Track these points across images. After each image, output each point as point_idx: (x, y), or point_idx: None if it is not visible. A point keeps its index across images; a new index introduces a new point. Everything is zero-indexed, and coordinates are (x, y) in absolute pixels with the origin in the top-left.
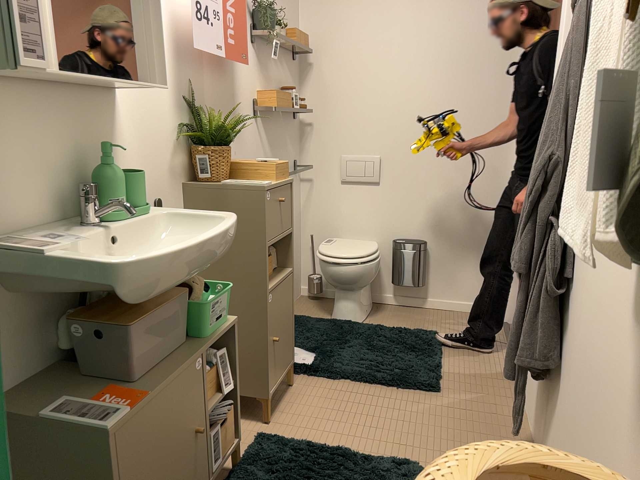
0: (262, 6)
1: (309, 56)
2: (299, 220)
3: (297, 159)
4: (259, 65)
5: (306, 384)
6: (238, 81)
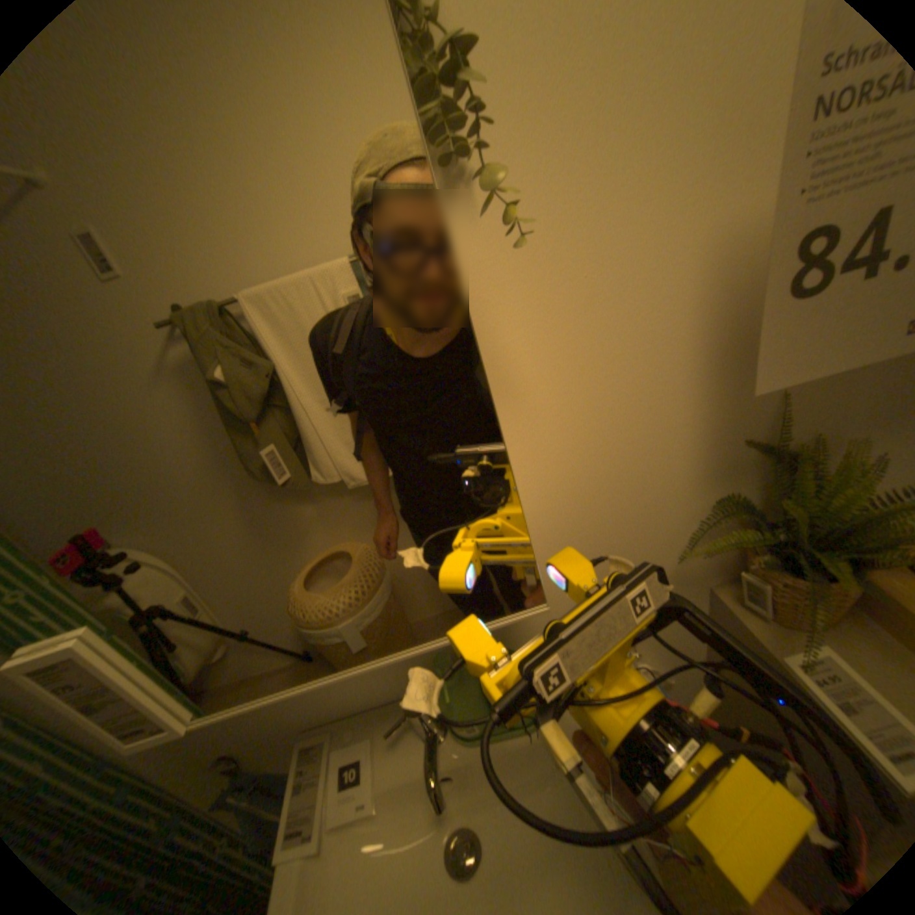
0: None
1: None
2: None
3: None
4: None
5: None
6: None
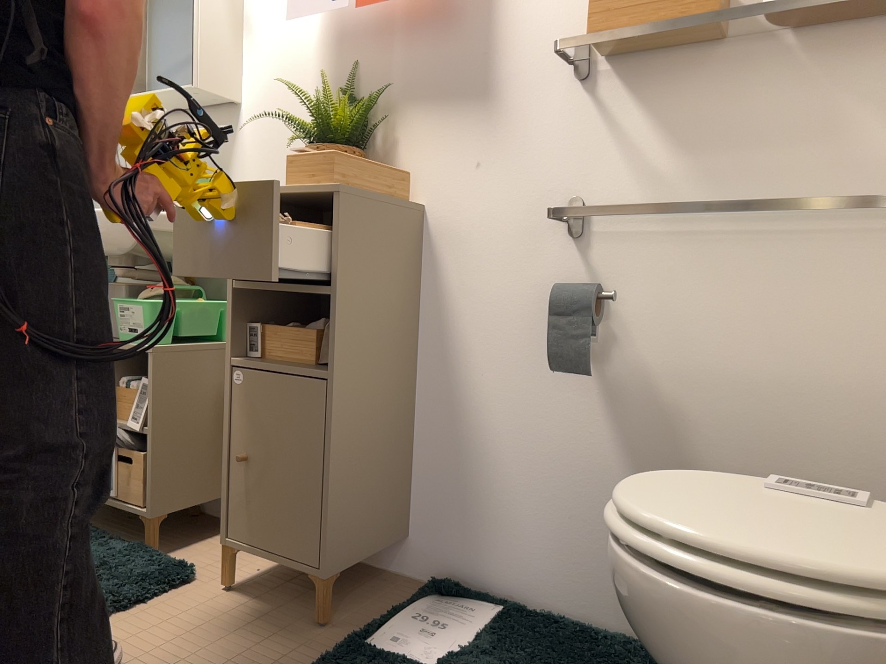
0: None
1: None
2: None
3: None
4: None
5: (316, 635)
6: (502, 24)
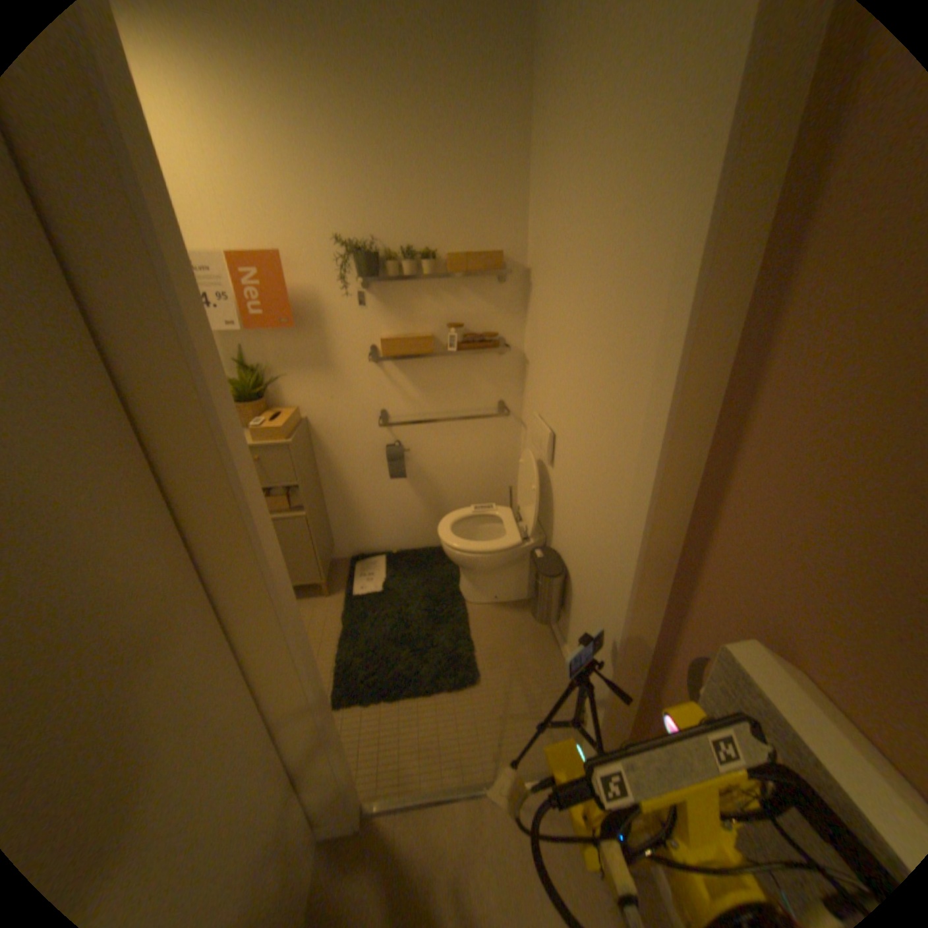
0: (355, 247)
1: (511, 275)
2: (512, 466)
3: (507, 400)
4: (385, 306)
5: (330, 604)
6: (330, 332)
